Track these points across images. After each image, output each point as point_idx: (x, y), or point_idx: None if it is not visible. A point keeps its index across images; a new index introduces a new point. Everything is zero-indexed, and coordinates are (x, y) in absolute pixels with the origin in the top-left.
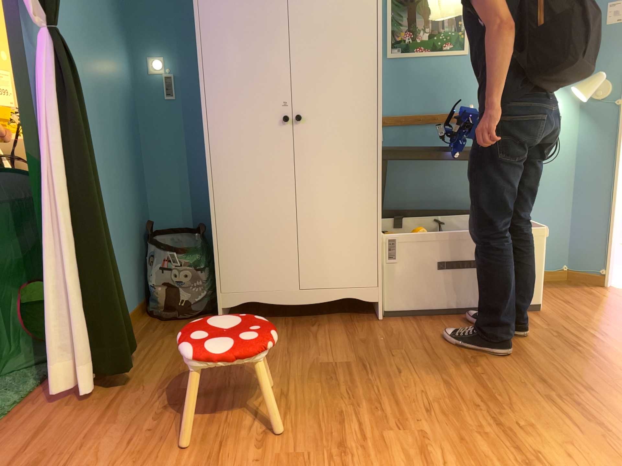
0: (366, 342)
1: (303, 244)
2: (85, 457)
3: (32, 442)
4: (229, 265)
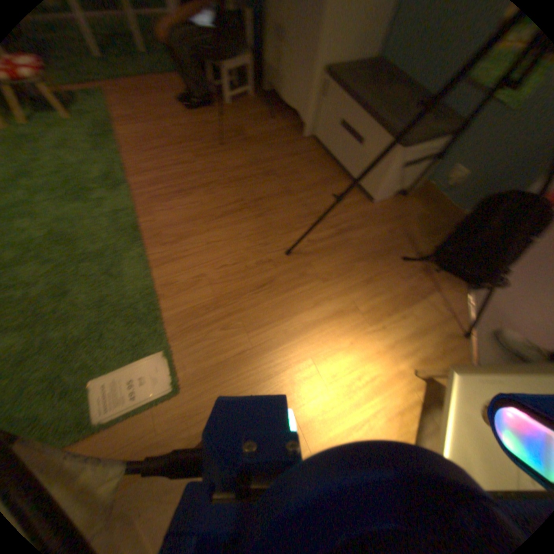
0: (269, 139)
1: (287, 57)
2: (152, 97)
3: (156, 84)
4: (264, 52)
